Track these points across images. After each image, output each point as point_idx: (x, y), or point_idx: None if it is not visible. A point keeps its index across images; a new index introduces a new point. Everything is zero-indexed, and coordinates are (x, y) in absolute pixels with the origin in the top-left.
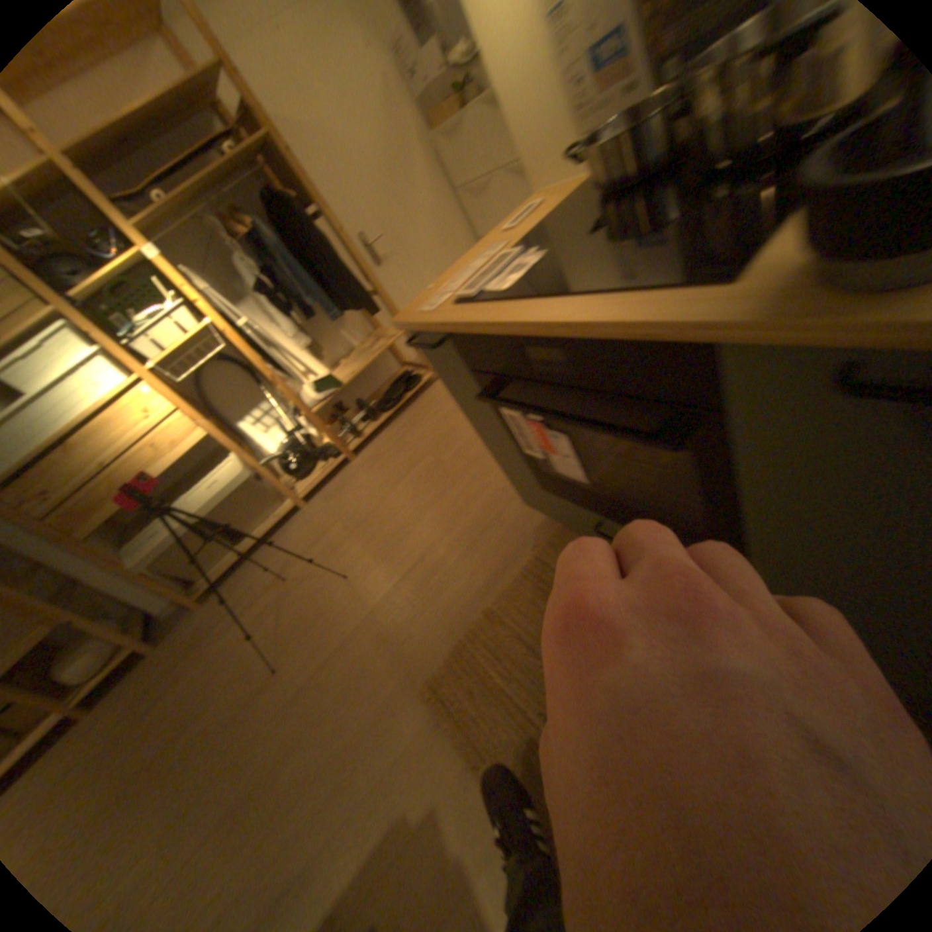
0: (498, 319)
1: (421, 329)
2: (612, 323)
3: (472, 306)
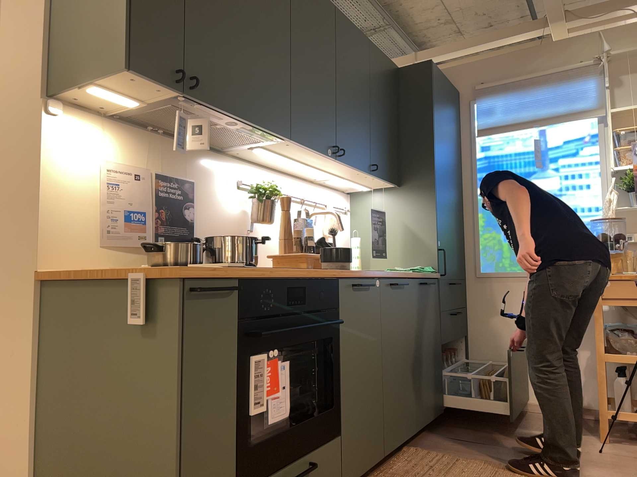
0: (276, 273)
1: (226, 274)
2: (318, 274)
3: (251, 268)
